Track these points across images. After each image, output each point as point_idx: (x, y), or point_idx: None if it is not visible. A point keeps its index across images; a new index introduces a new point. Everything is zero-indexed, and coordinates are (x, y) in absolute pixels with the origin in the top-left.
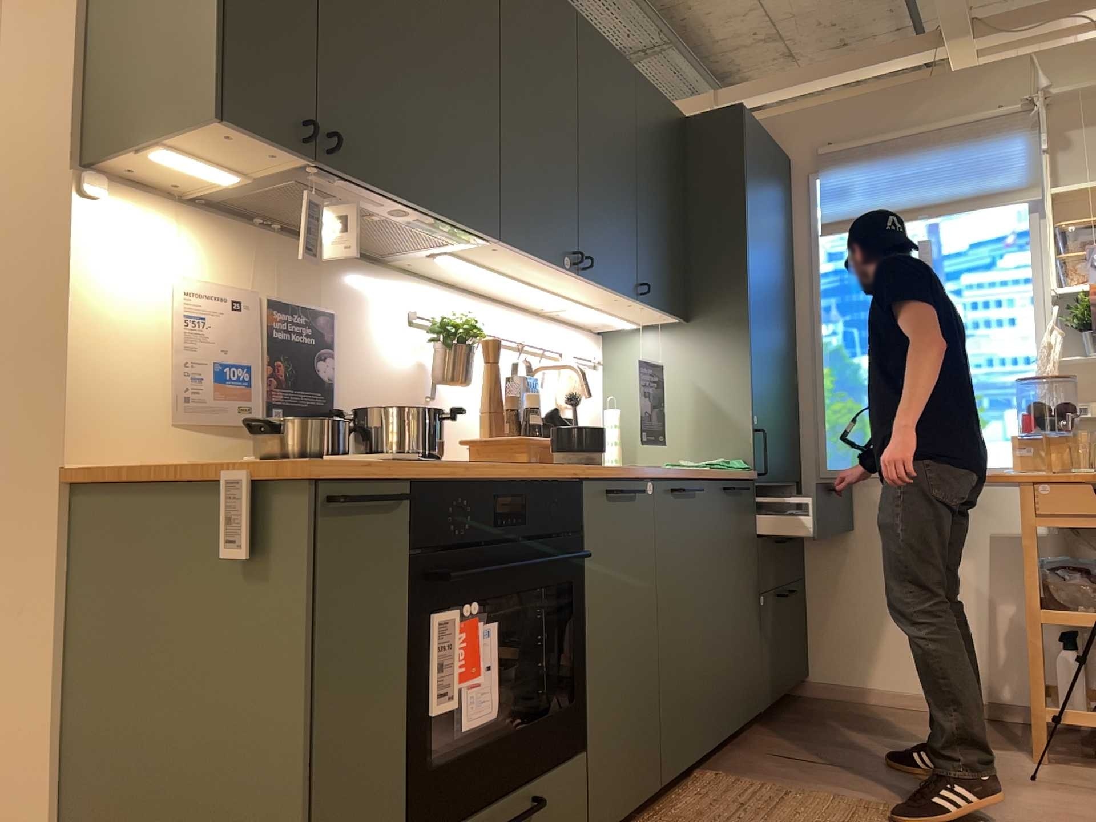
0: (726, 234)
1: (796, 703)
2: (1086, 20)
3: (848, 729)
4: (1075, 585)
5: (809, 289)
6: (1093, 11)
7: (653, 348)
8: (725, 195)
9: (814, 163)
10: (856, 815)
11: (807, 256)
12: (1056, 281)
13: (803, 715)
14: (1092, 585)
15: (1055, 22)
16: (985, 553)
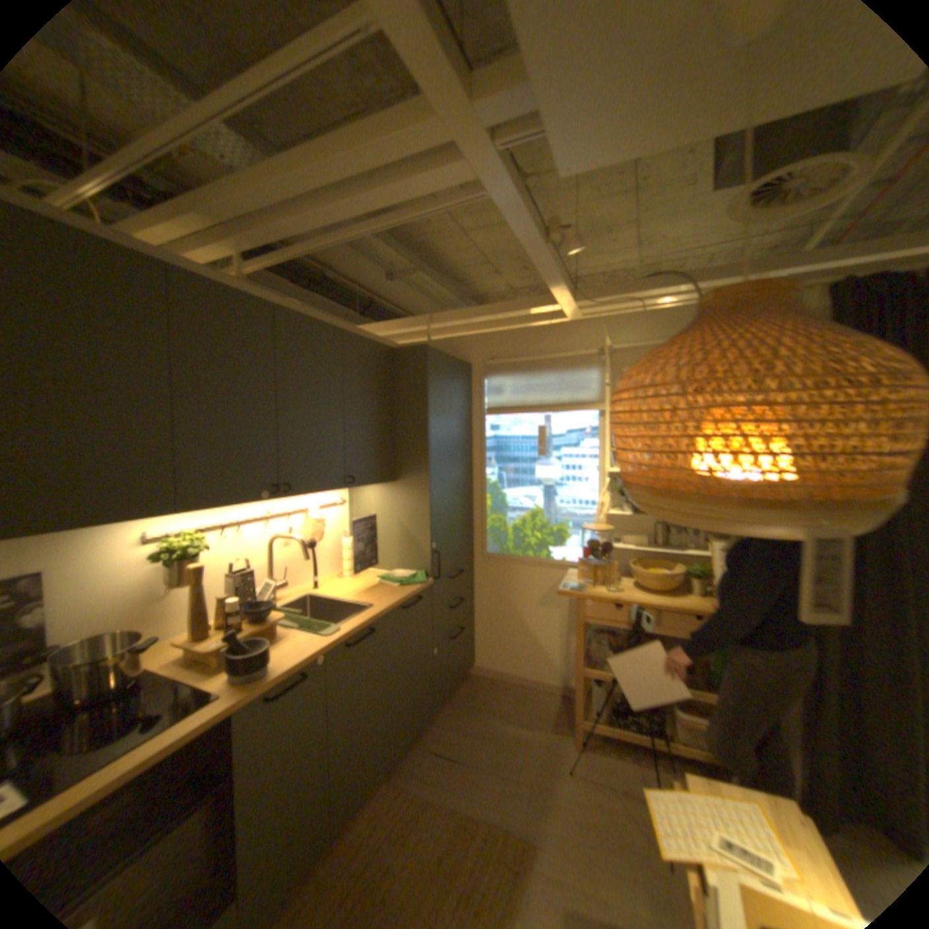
0: (417, 430)
1: (464, 685)
2: (638, 301)
3: (483, 716)
4: (604, 654)
5: (479, 446)
6: (645, 293)
7: (376, 495)
8: (416, 404)
9: (484, 369)
10: (454, 841)
11: (479, 425)
12: (612, 460)
13: (463, 701)
14: (612, 656)
15: (621, 300)
16: (566, 609)
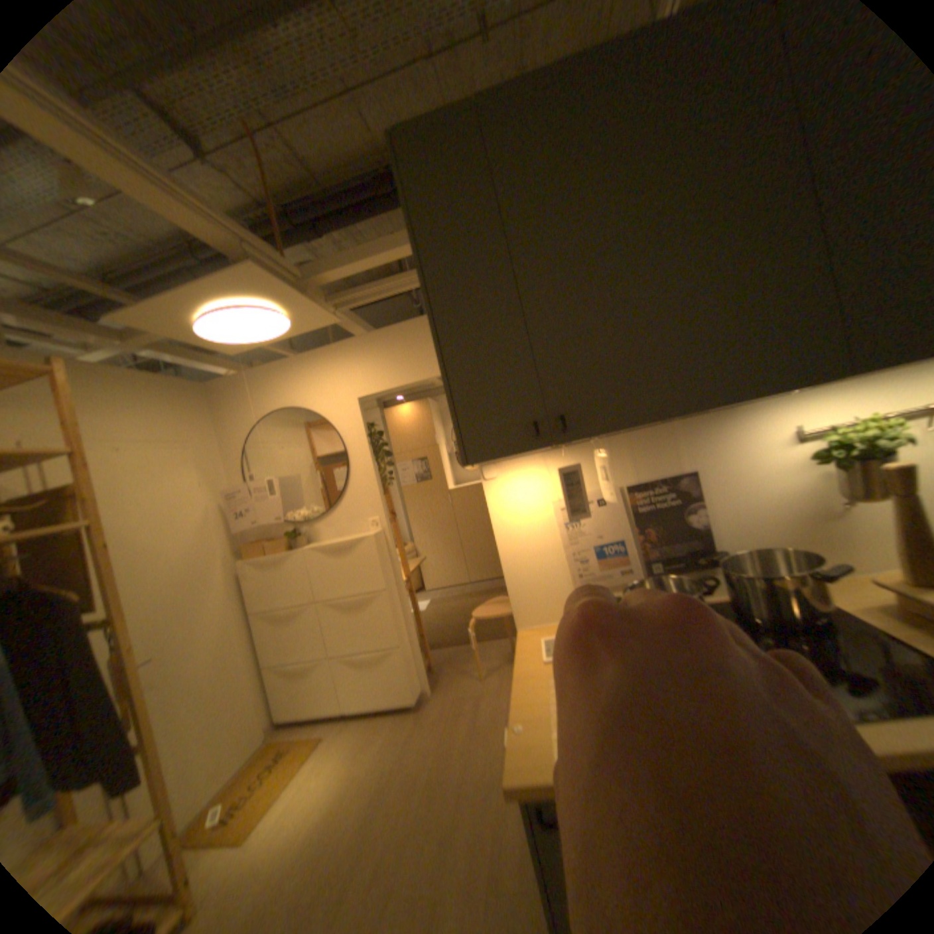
0: None
1: None
2: None
3: None
4: None
5: None
6: None
7: None
8: None
9: None
10: None
11: None
12: None
13: None
14: None
15: None
16: None
